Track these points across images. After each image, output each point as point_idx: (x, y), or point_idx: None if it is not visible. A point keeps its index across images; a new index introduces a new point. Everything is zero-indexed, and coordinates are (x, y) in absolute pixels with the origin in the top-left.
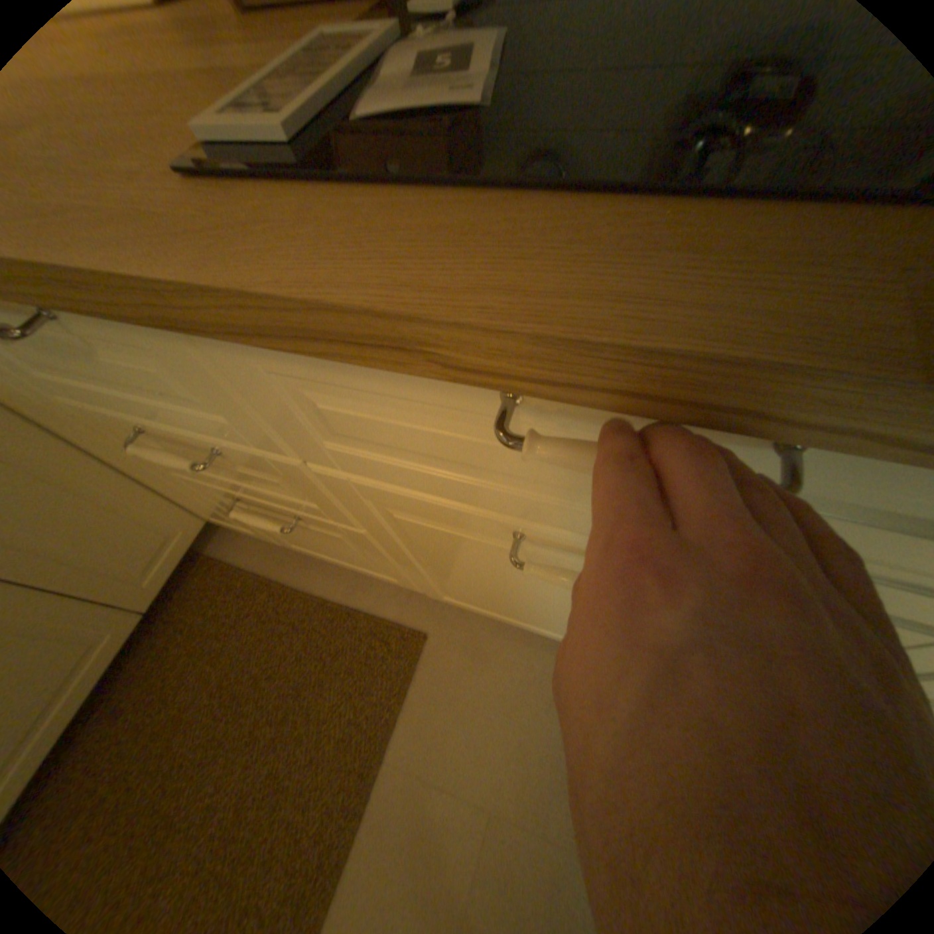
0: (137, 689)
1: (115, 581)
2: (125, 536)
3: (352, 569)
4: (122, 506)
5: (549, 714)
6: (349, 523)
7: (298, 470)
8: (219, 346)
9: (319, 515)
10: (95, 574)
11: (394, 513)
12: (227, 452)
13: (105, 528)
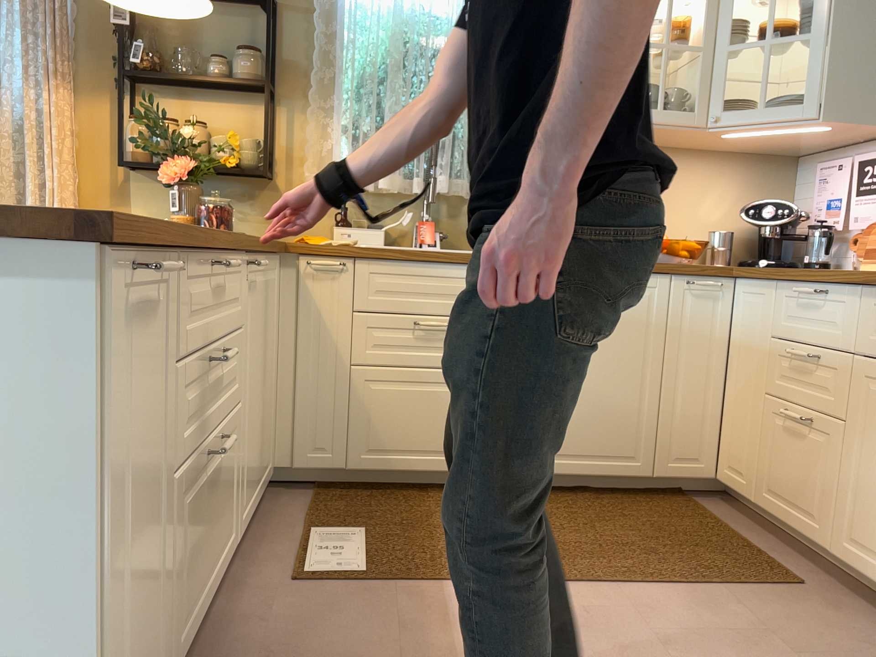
0: (616, 500)
1: (671, 446)
2: (694, 434)
3: (791, 527)
4: (708, 422)
5: (865, 652)
6: (844, 412)
7: (851, 361)
8: (871, 295)
9: (832, 408)
10: (672, 433)
11: (875, 386)
12: (826, 356)
13: (696, 421)
